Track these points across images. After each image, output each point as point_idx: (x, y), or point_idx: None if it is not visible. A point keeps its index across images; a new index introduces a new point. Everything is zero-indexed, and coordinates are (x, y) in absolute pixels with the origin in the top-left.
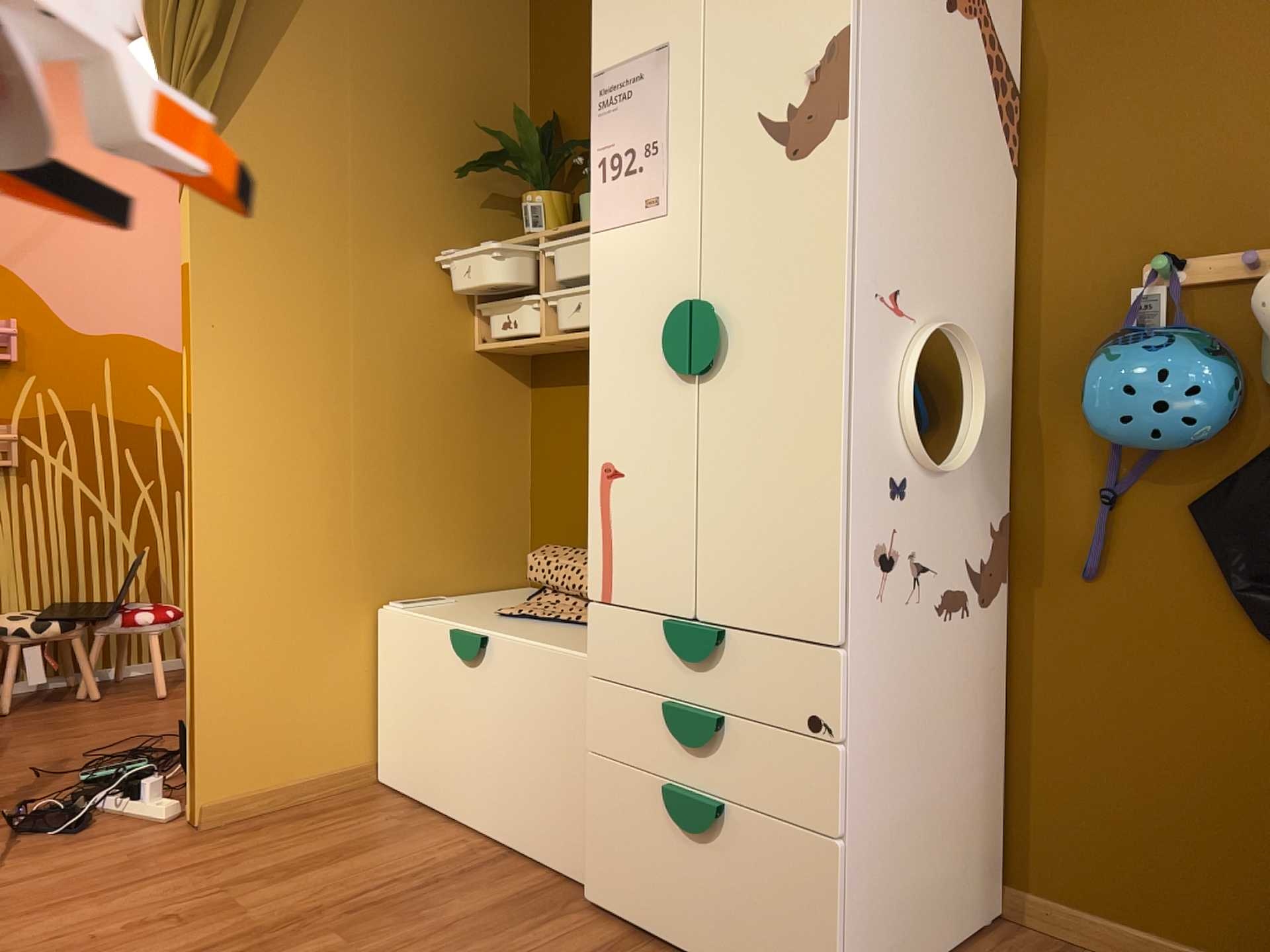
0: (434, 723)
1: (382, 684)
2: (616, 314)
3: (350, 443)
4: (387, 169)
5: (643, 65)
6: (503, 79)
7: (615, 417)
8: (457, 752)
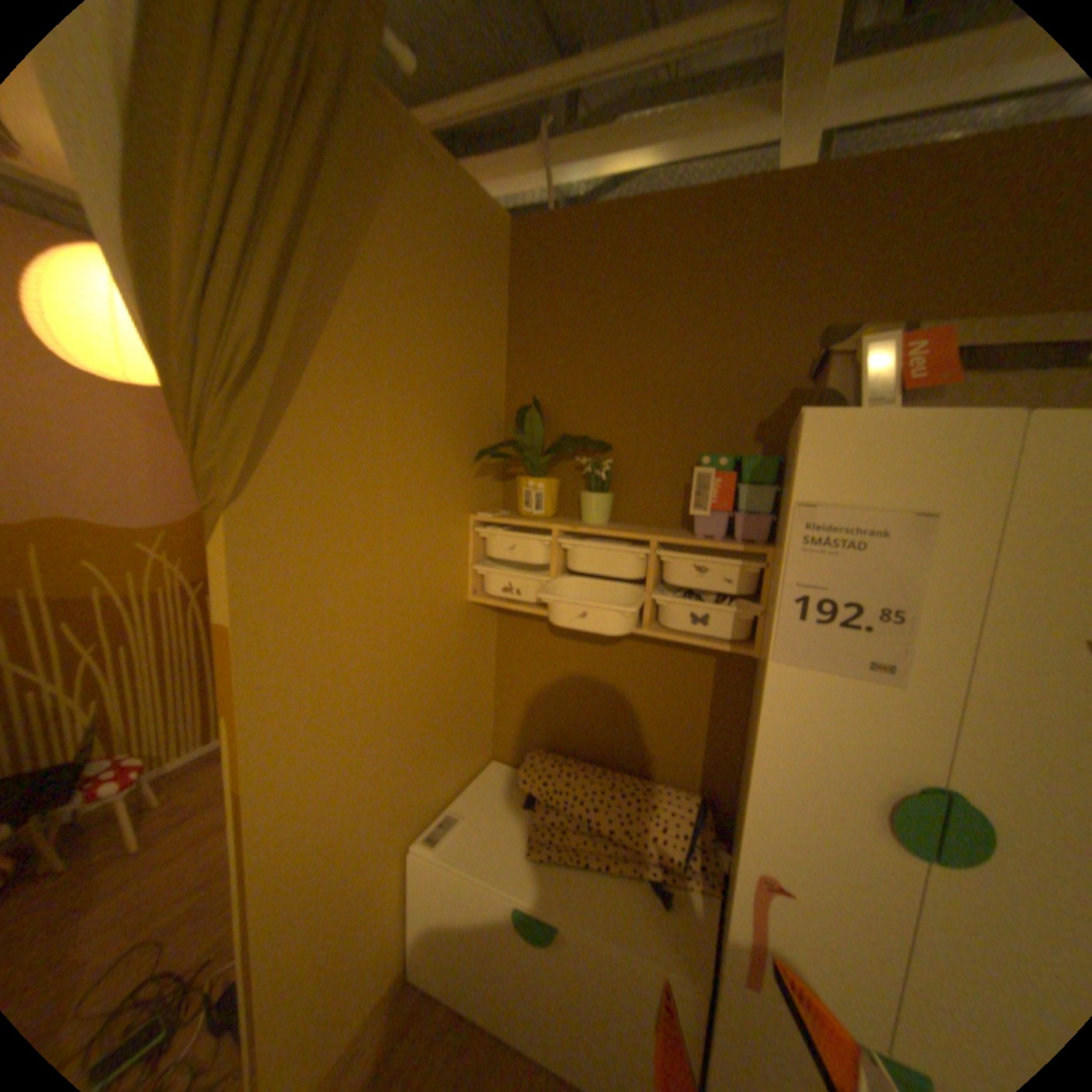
0: (483, 965)
1: (415, 913)
2: (804, 753)
3: (386, 729)
4: (413, 461)
5: (891, 520)
6: (491, 359)
7: (789, 844)
8: (513, 997)
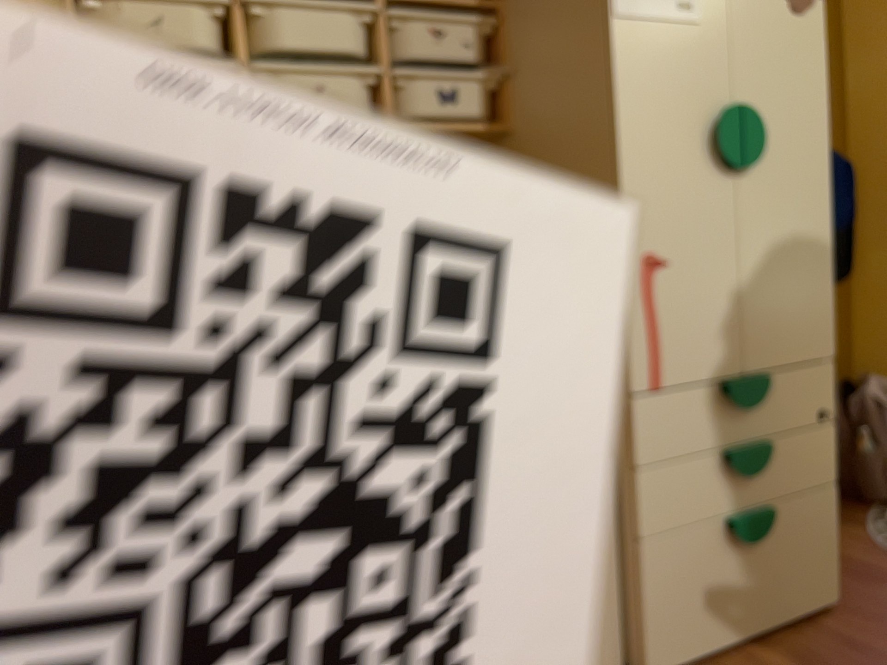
0: None
1: None
2: (651, 106)
3: None
4: None
5: None
6: None
7: (657, 209)
8: None
